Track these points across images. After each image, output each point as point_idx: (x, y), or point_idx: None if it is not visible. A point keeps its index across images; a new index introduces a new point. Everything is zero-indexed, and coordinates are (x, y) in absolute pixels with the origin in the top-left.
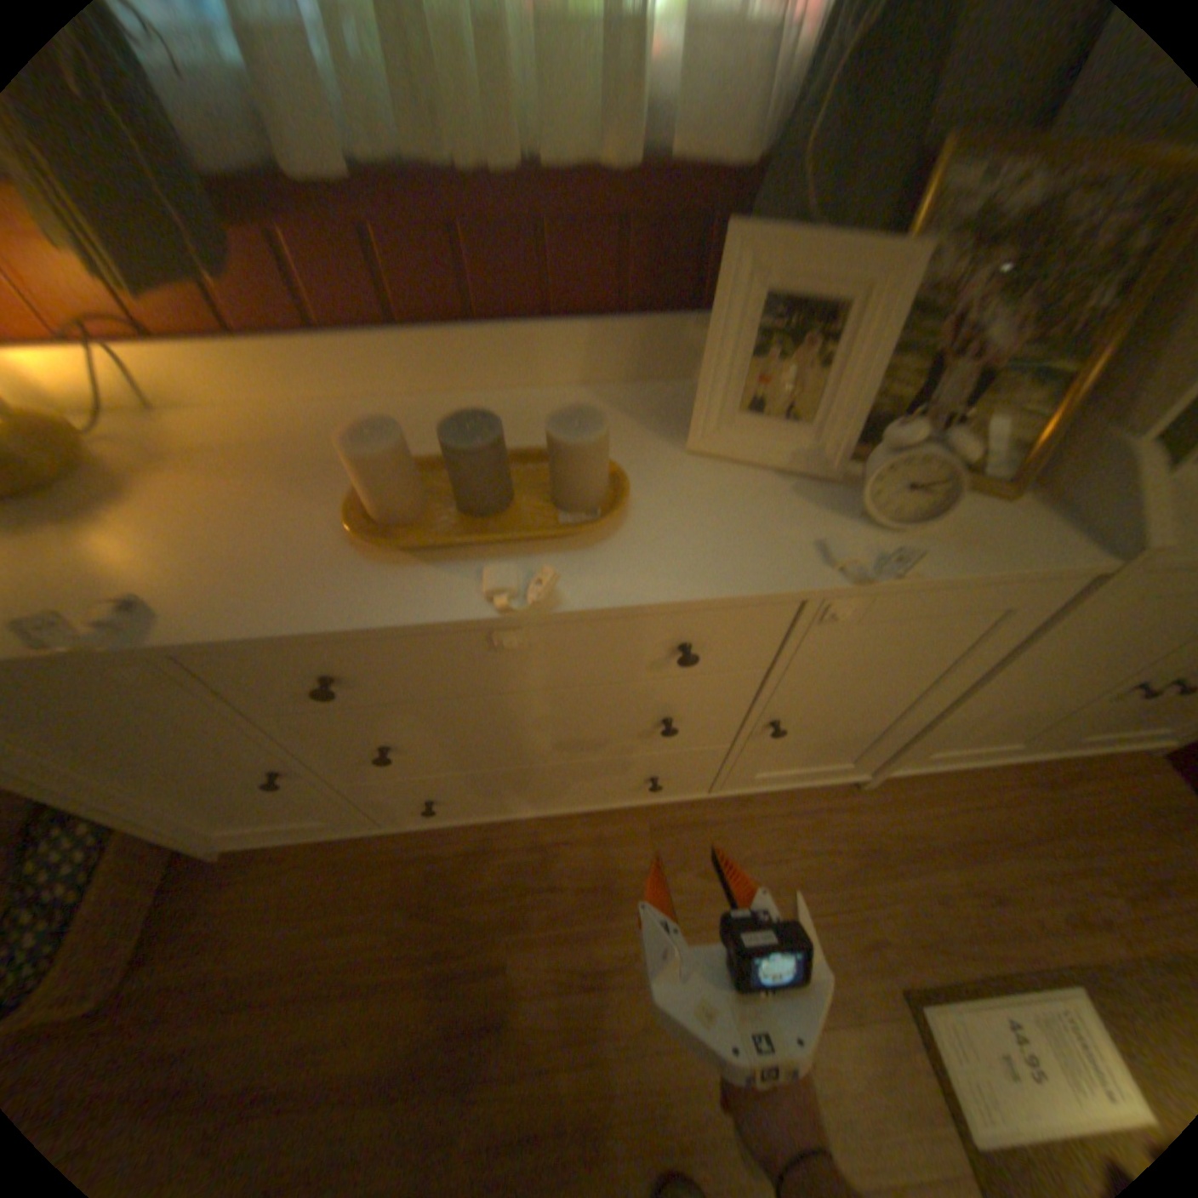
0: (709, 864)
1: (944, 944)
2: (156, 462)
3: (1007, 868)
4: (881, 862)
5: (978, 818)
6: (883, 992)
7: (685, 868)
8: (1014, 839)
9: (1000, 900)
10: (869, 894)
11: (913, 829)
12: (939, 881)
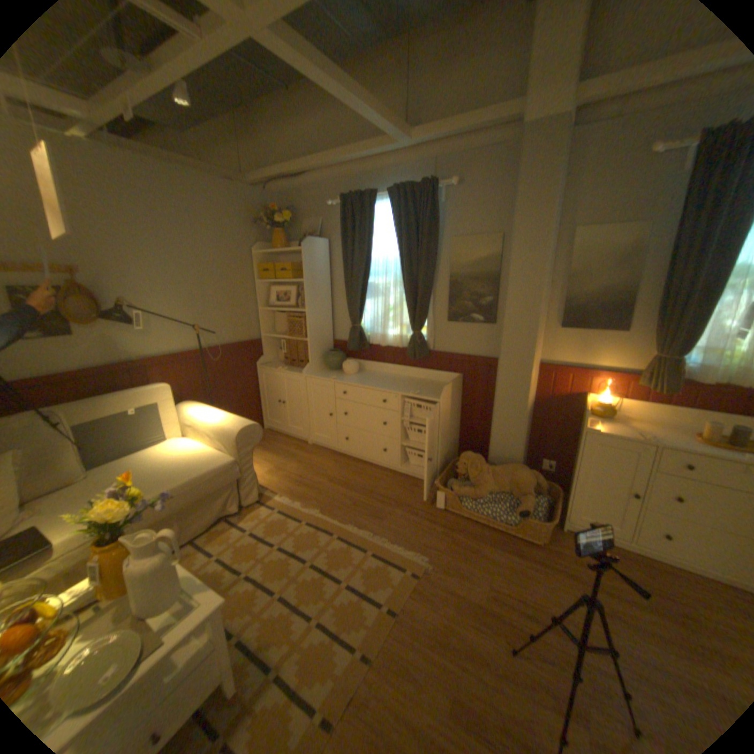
0: None
1: None
2: (630, 419)
3: None
4: None
5: None
6: None
7: None
8: None
9: None
10: None
11: None
12: None
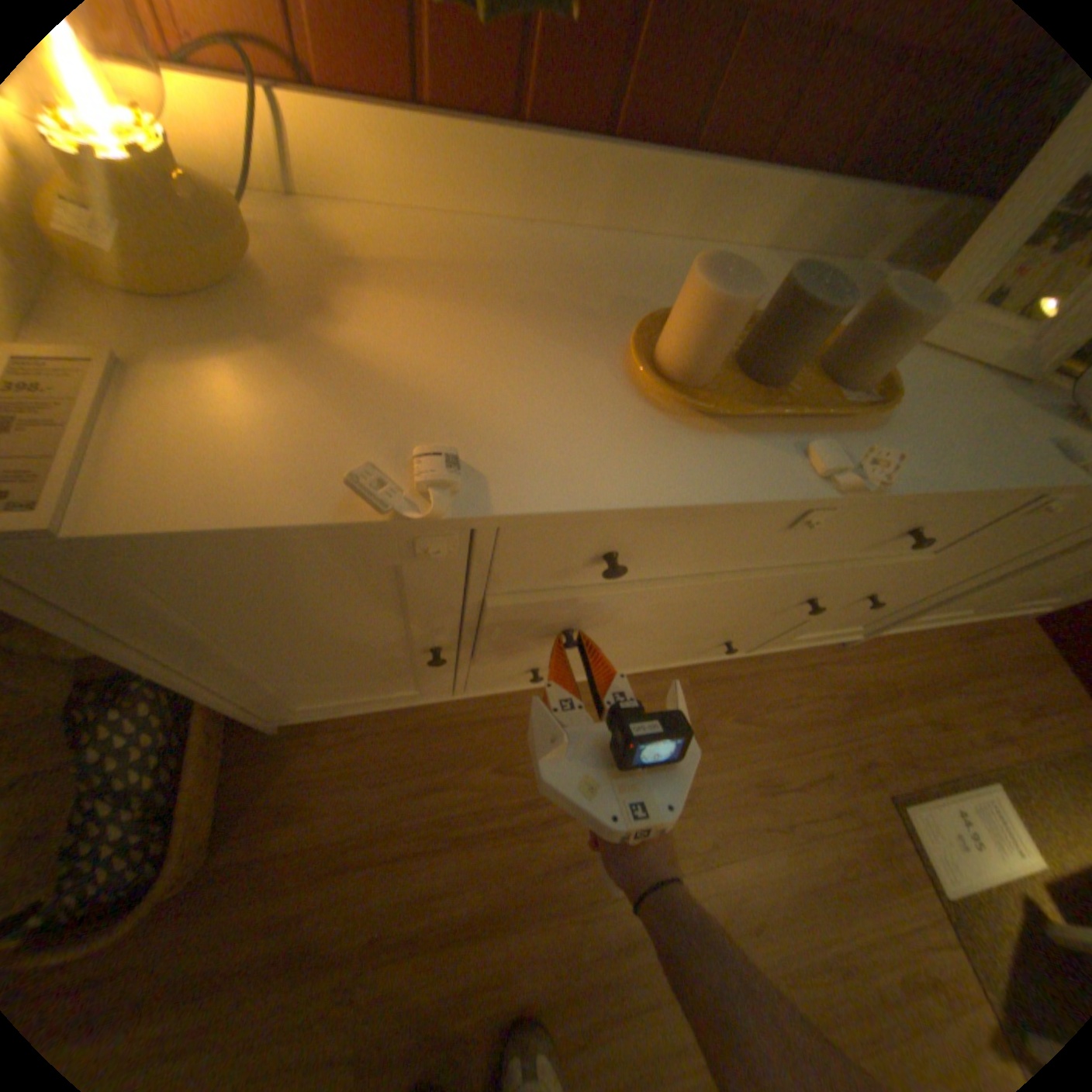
0: (742, 711)
1: (913, 761)
2: (343, 267)
3: (947, 703)
4: (865, 703)
5: (925, 666)
6: (878, 800)
7: (724, 715)
8: (949, 681)
9: (945, 727)
10: (860, 727)
11: (884, 676)
12: (905, 715)
